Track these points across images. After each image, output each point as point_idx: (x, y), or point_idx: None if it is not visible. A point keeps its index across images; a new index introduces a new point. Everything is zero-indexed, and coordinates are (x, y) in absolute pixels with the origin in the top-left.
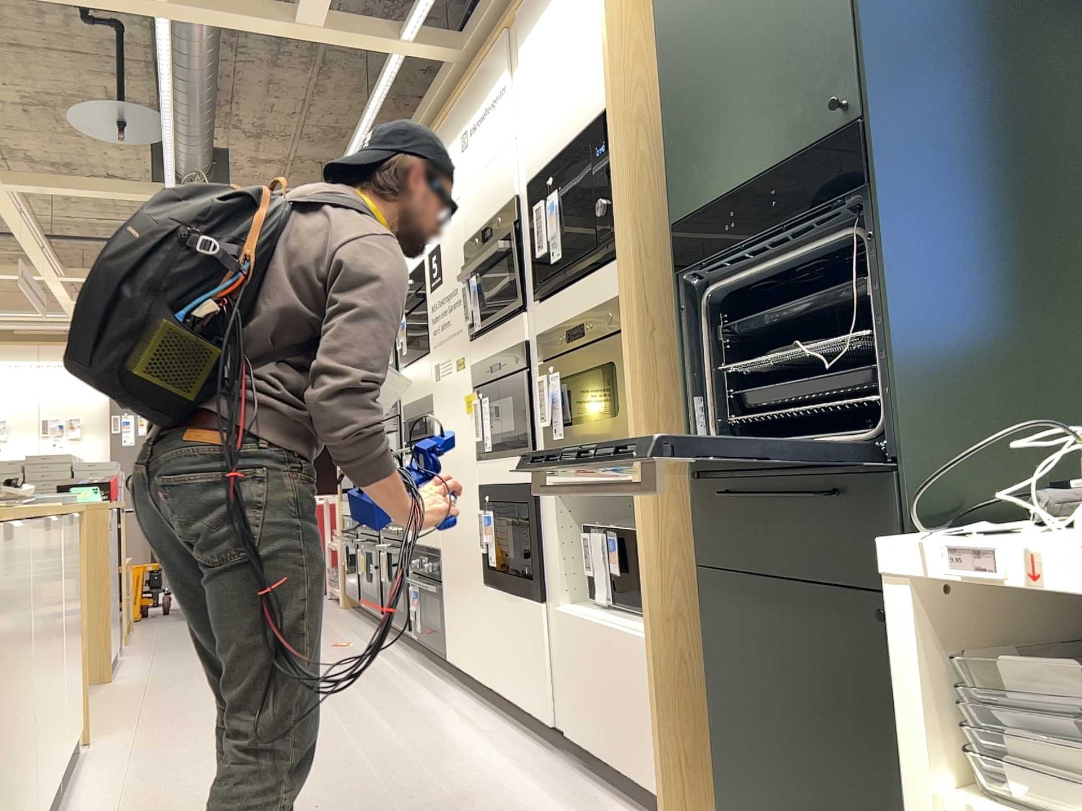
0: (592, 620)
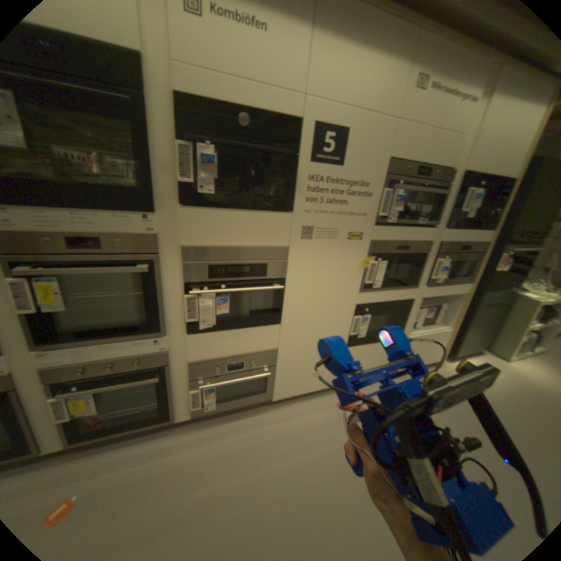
0: (424, 334)
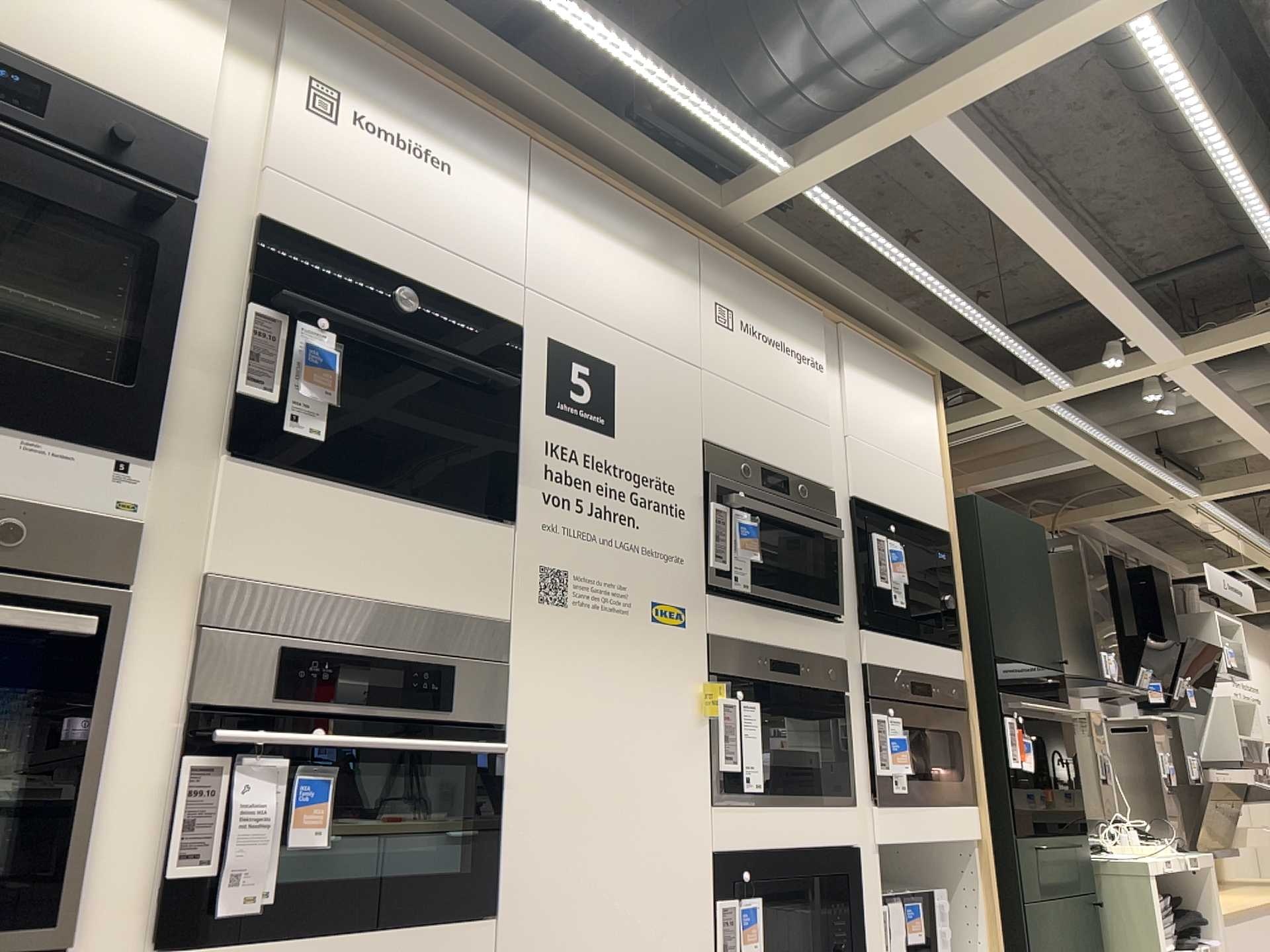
0: None
